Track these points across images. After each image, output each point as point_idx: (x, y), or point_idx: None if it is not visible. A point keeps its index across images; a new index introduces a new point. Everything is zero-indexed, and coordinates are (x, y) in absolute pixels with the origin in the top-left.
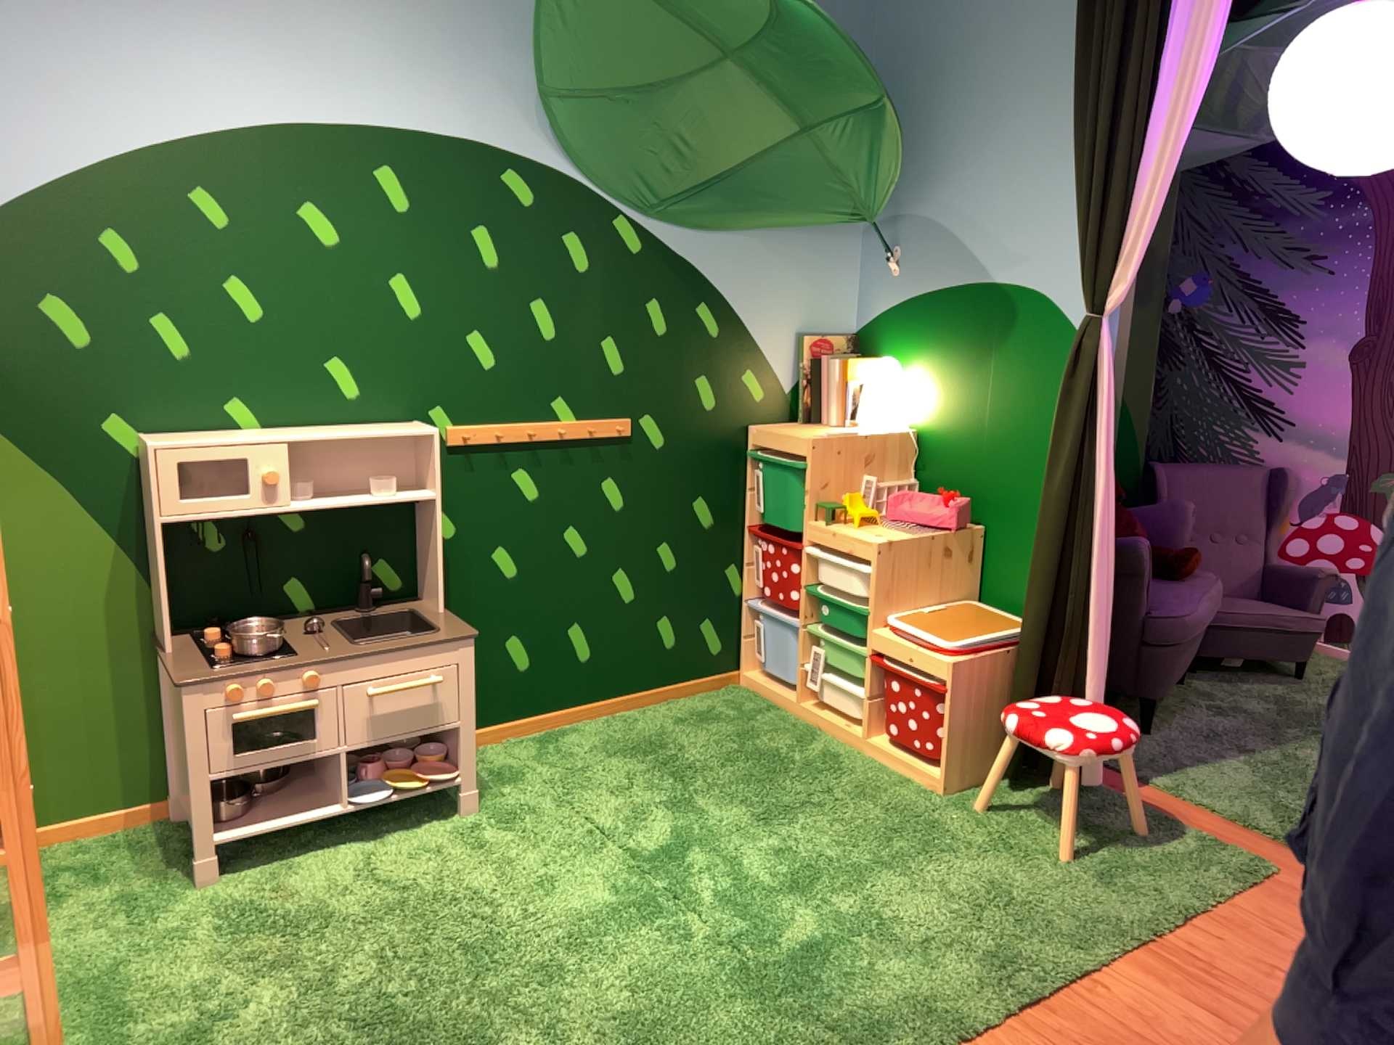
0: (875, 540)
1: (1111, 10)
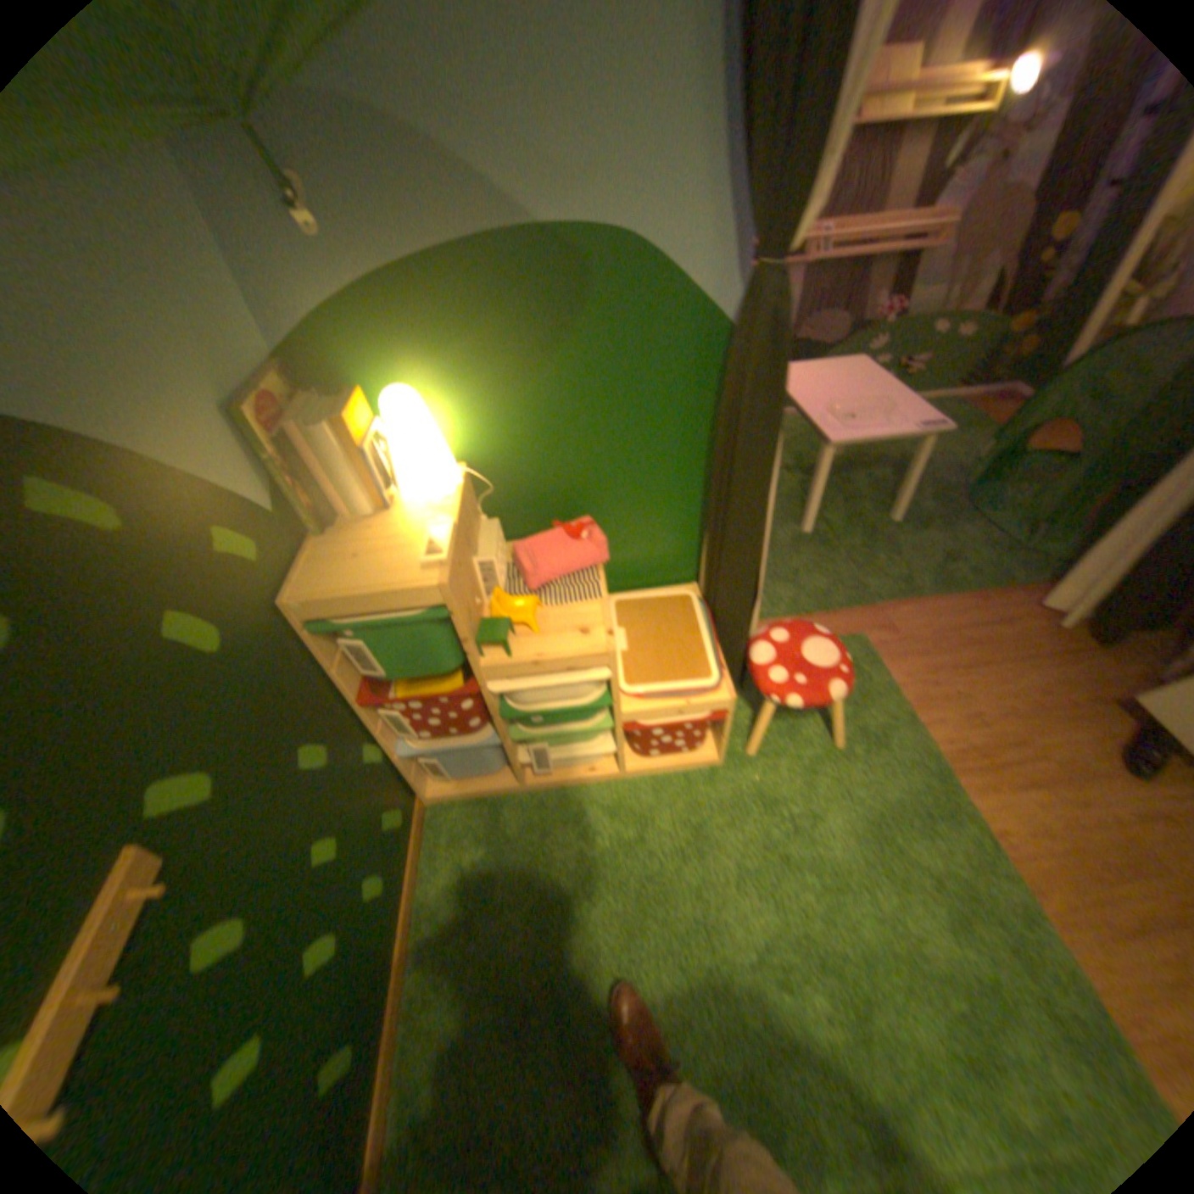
0: (598, 645)
1: None
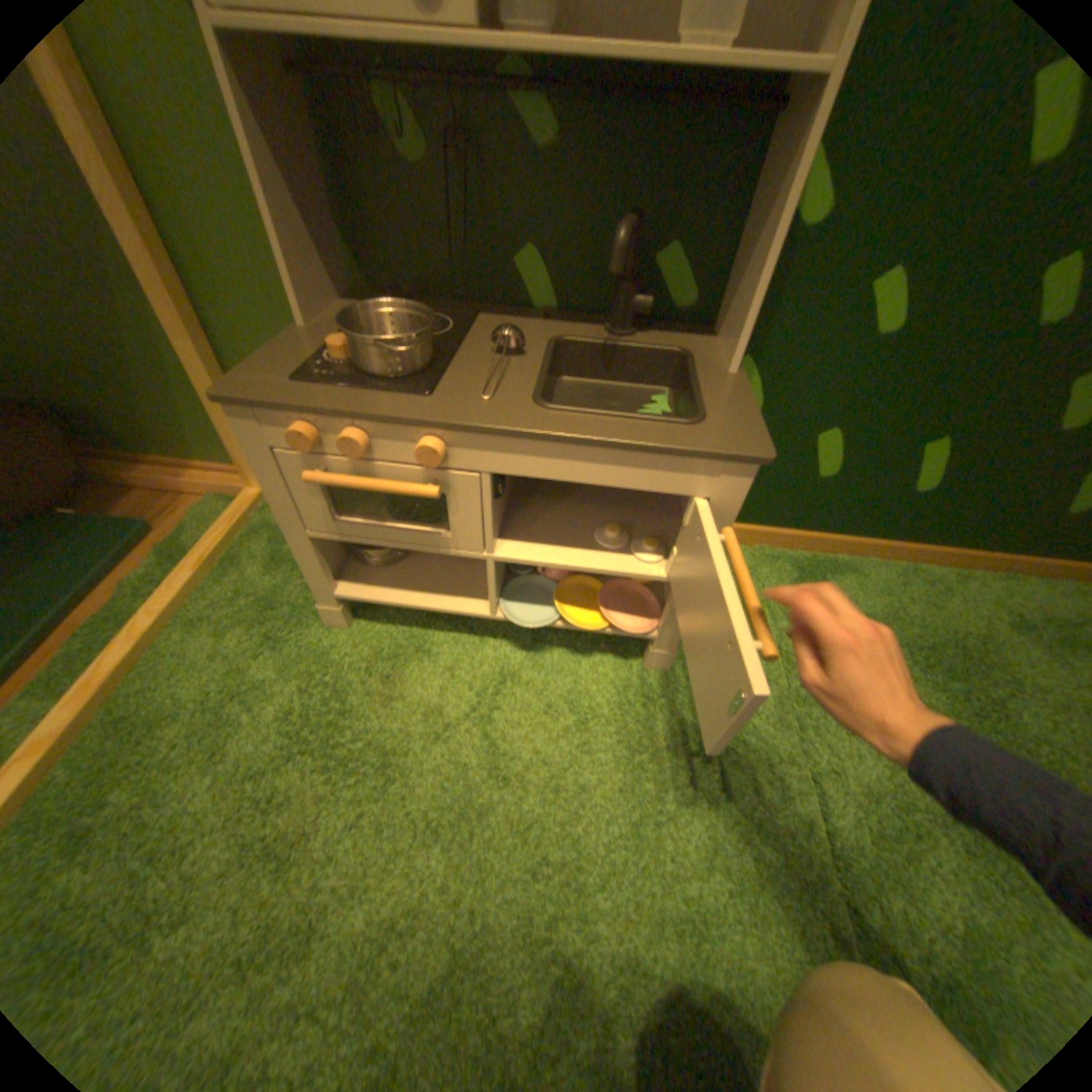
0: None
1: None
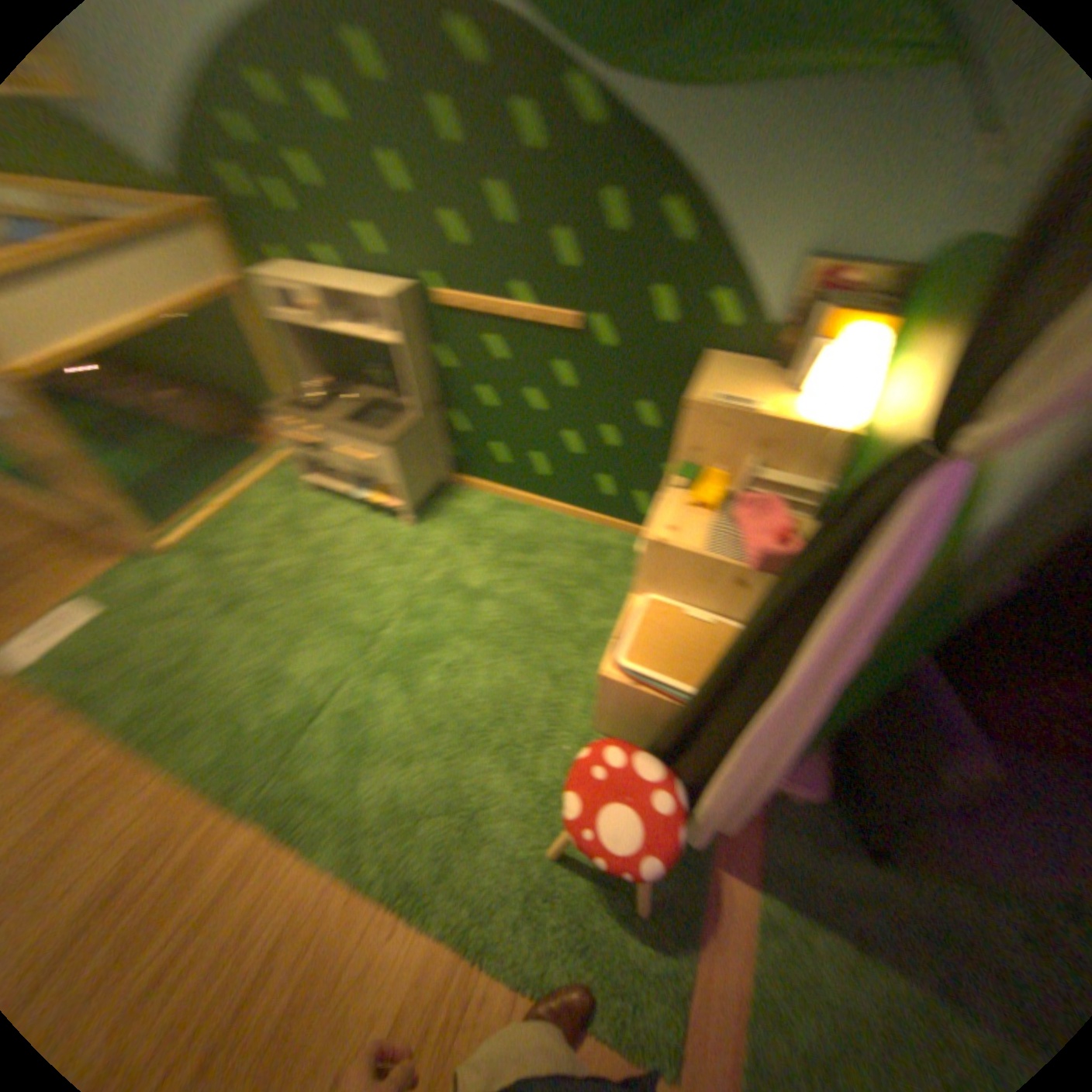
0: (651, 532)
1: None
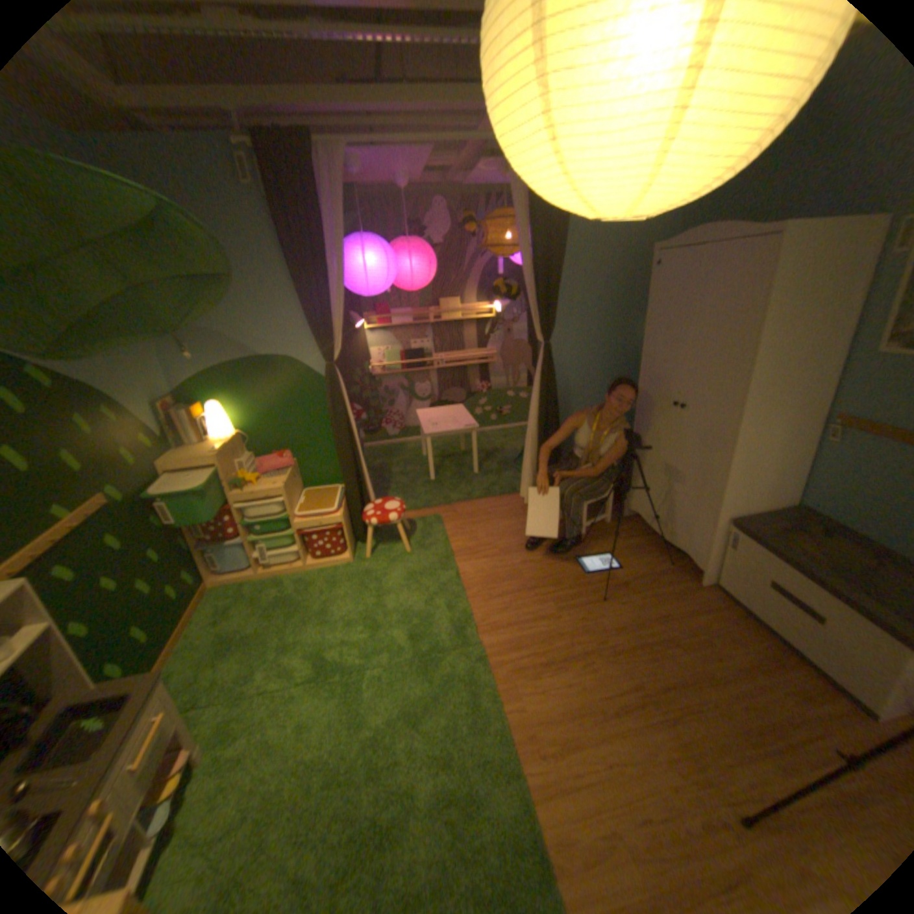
0: (275, 487)
1: (301, 234)
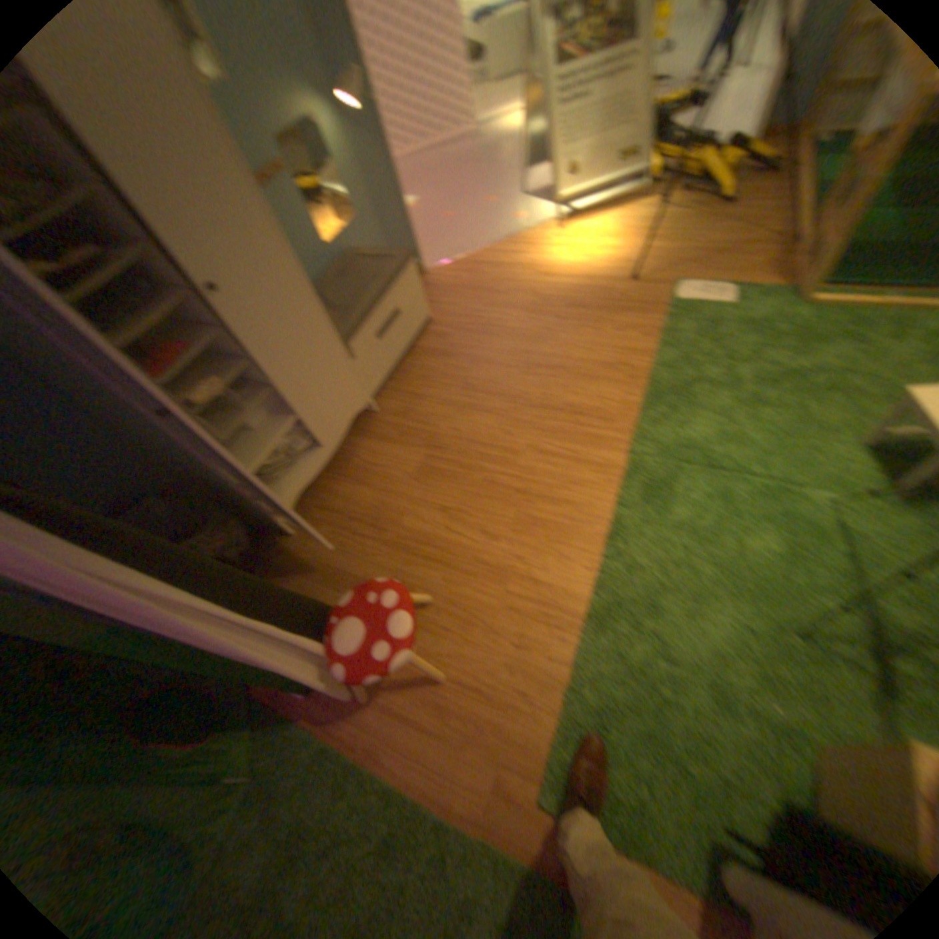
0: None
1: None
